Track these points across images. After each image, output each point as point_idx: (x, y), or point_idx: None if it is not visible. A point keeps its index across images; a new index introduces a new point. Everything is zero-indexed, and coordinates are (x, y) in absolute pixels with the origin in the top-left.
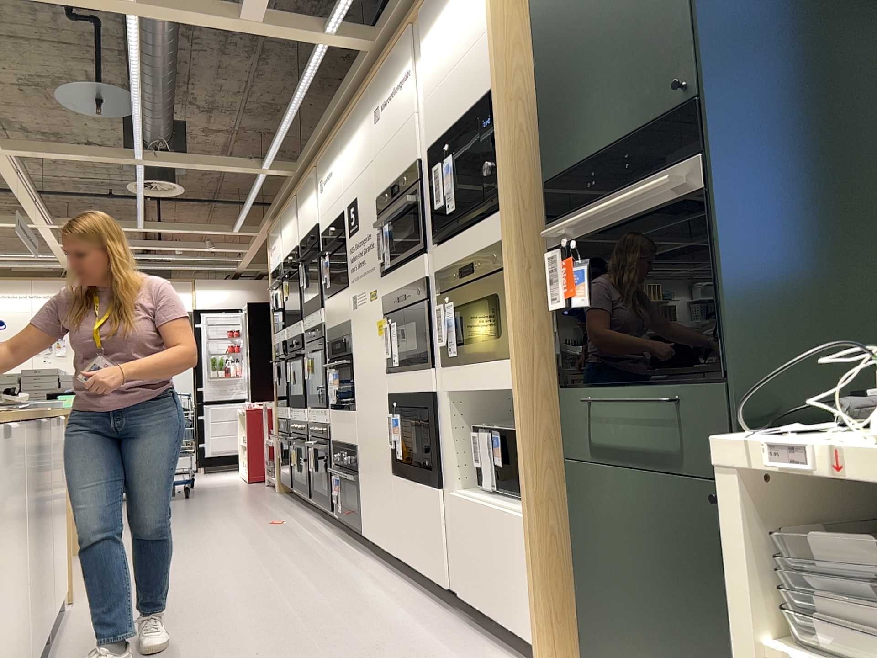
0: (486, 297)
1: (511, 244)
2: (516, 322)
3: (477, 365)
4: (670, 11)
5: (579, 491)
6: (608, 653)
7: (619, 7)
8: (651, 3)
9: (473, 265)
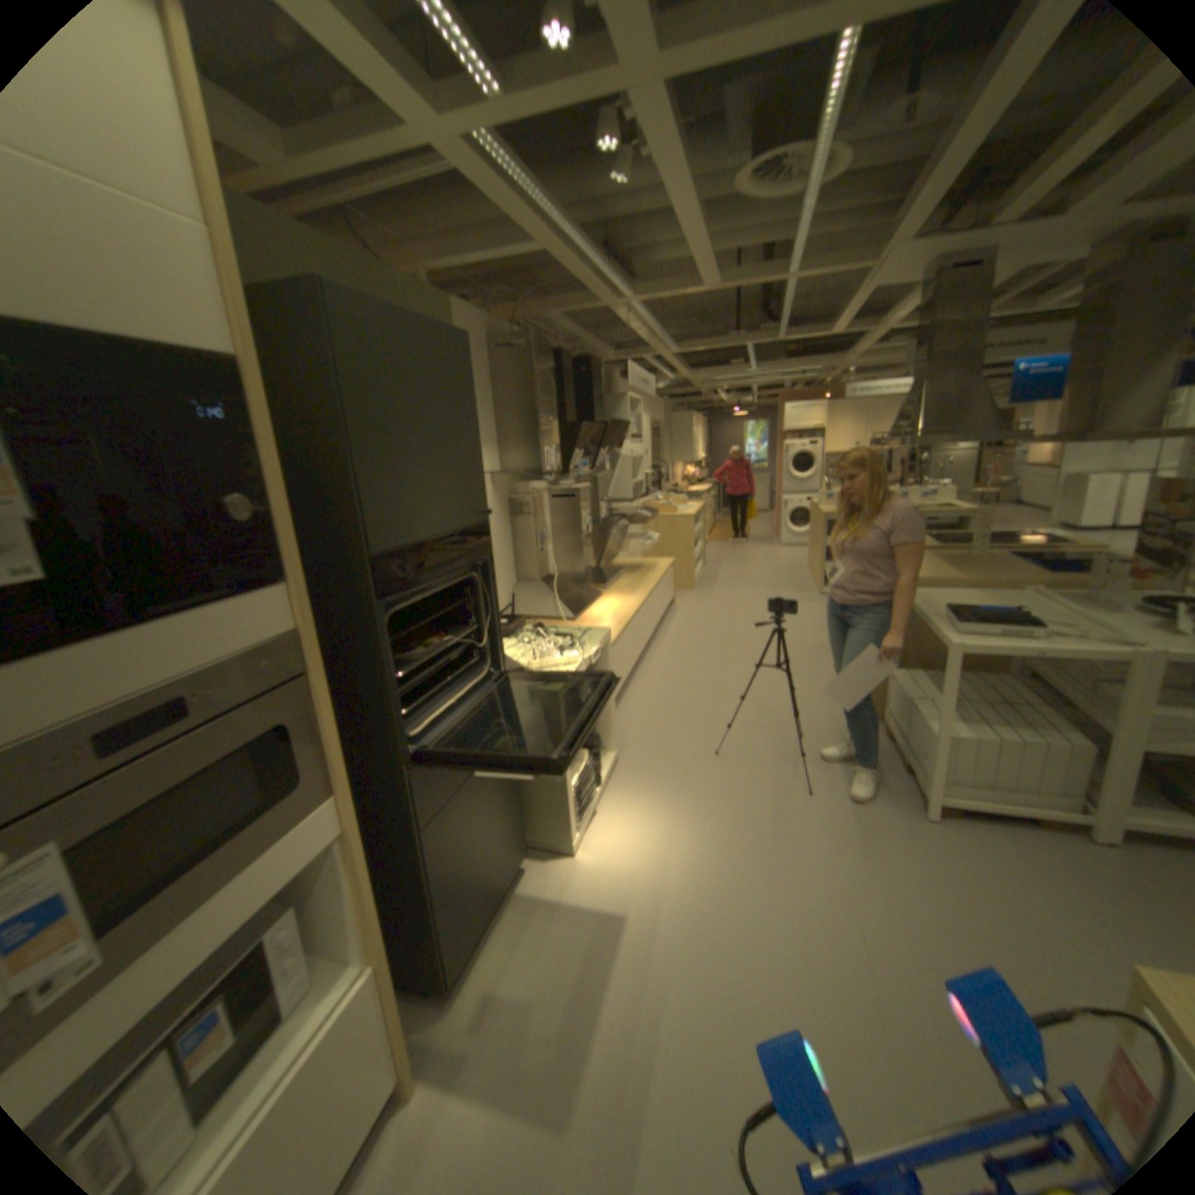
0: (228, 753)
1: (304, 640)
2: (327, 747)
3: (200, 906)
4: (468, 457)
5: (417, 858)
6: (457, 941)
7: (436, 422)
8: (458, 440)
9: (169, 706)
